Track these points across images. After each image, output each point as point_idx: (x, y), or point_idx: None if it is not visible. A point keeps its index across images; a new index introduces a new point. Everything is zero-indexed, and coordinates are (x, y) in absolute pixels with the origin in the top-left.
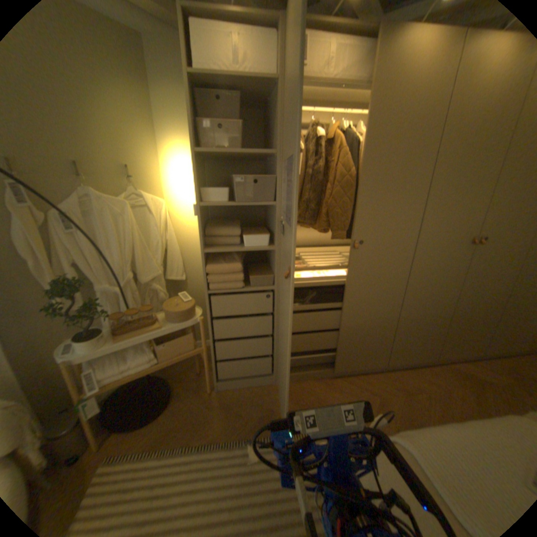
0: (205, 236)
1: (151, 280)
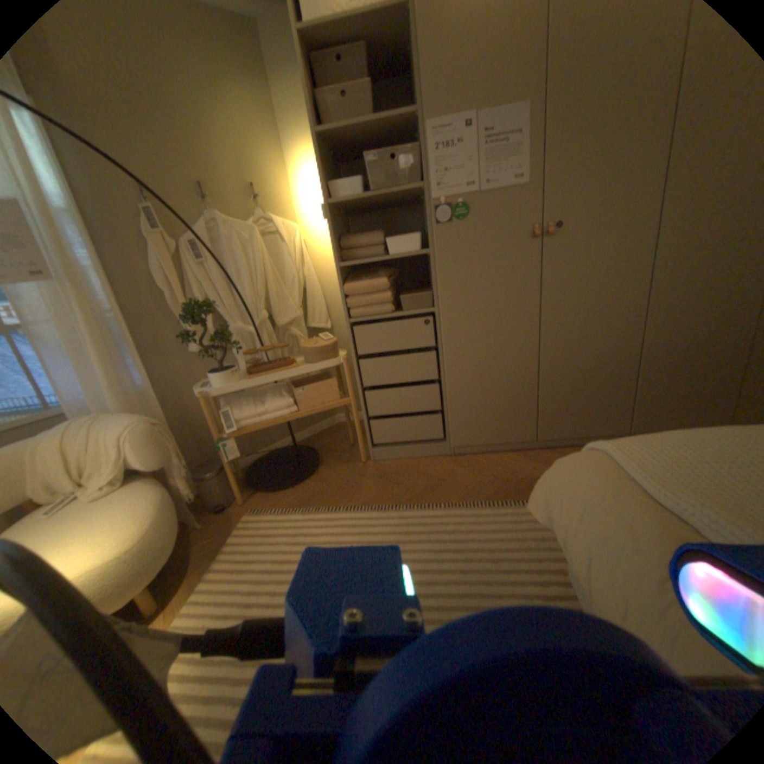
0: (339, 247)
1: (287, 320)
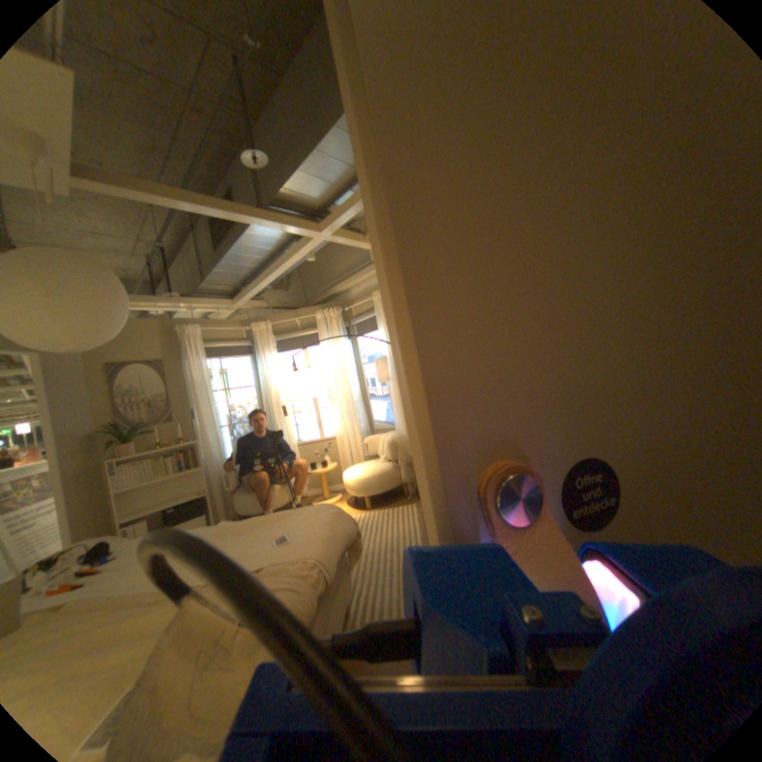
0: None
1: None
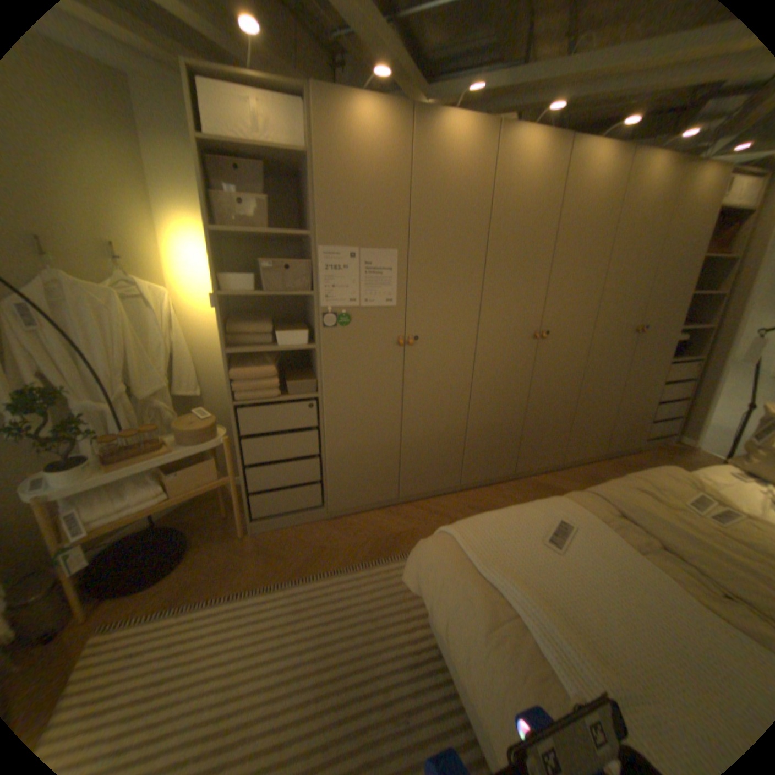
0: (226, 333)
1: (151, 395)
